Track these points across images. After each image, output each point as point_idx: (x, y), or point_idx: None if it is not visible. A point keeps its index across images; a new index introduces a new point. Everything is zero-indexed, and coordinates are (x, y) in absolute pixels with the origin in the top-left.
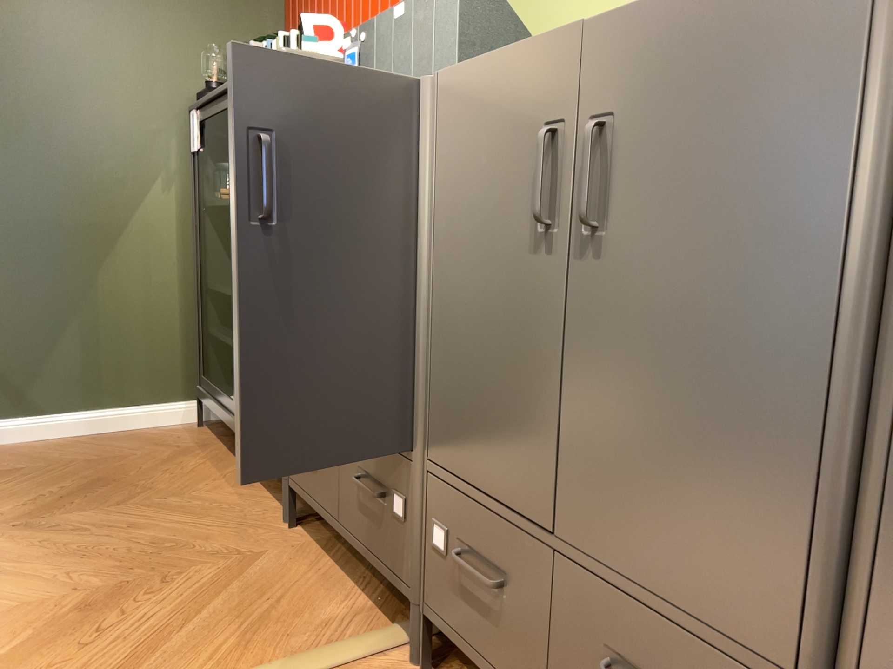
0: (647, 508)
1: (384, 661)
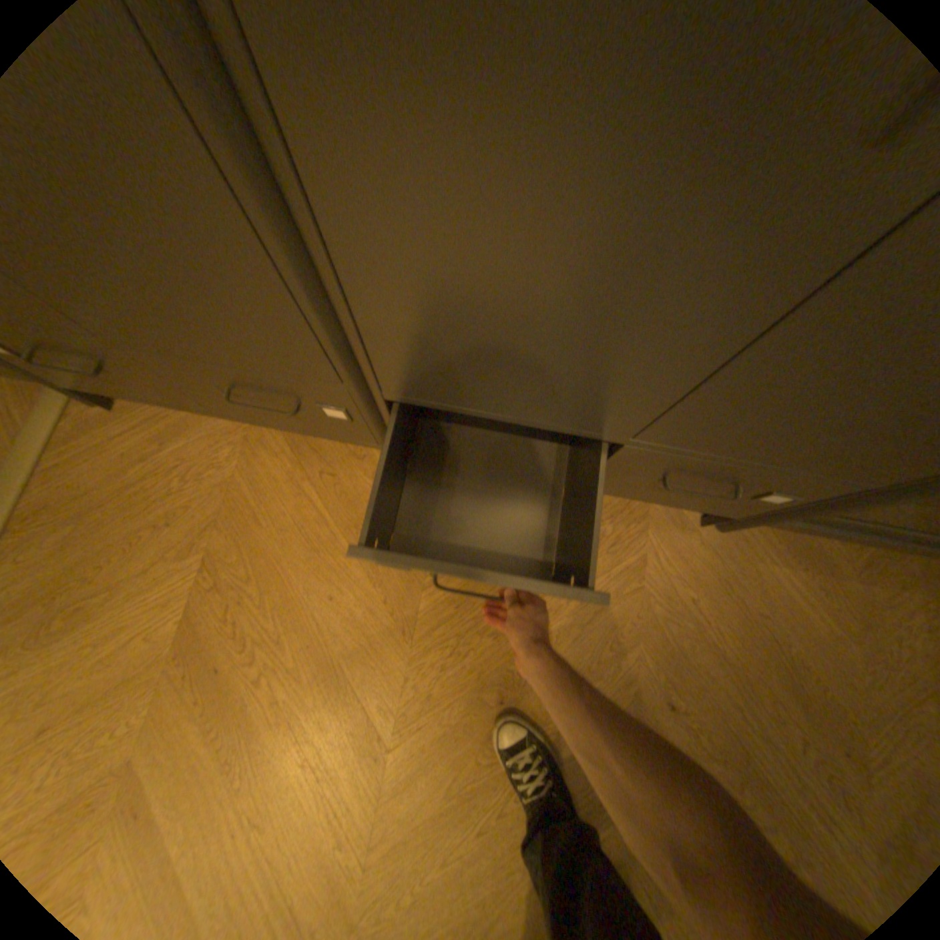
0: (156, 315)
1: (71, 421)
